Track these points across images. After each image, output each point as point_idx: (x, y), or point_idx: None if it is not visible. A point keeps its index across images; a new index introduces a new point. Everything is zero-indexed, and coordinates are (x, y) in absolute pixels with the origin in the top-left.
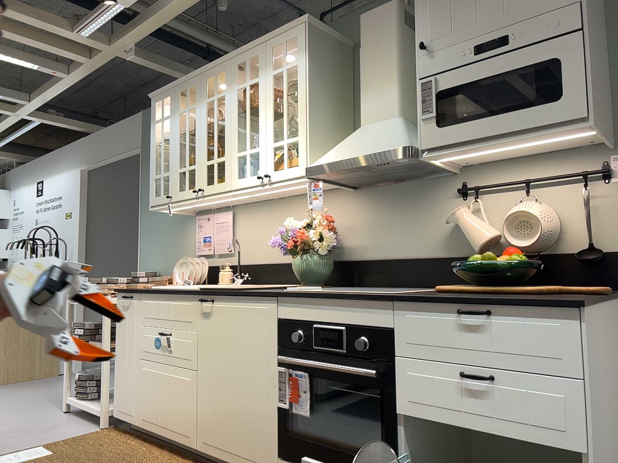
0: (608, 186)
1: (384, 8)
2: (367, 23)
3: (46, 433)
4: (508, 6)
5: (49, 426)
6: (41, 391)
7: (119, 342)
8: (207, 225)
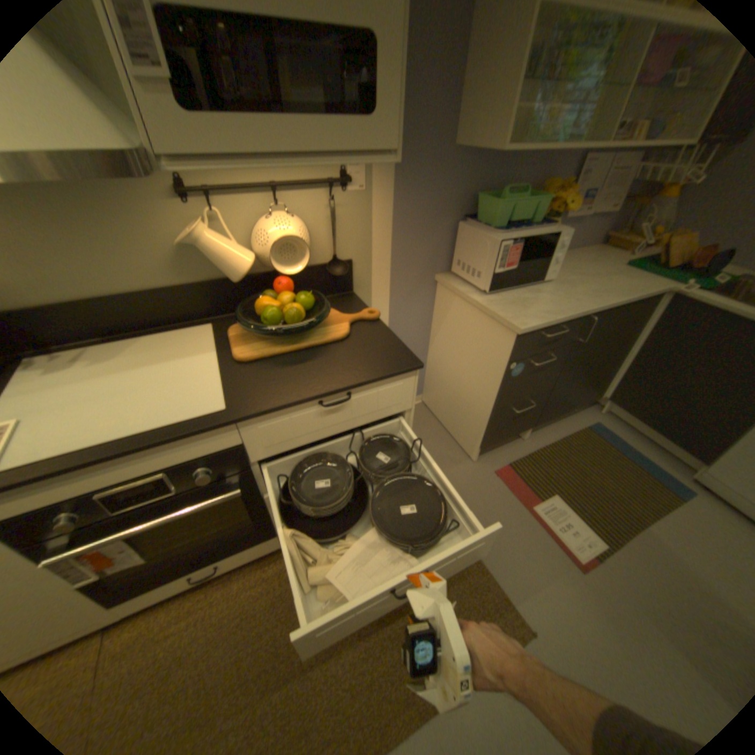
0: (346, 194)
1: None
2: None
3: None
4: None
5: None
6: None
7: None
8: None
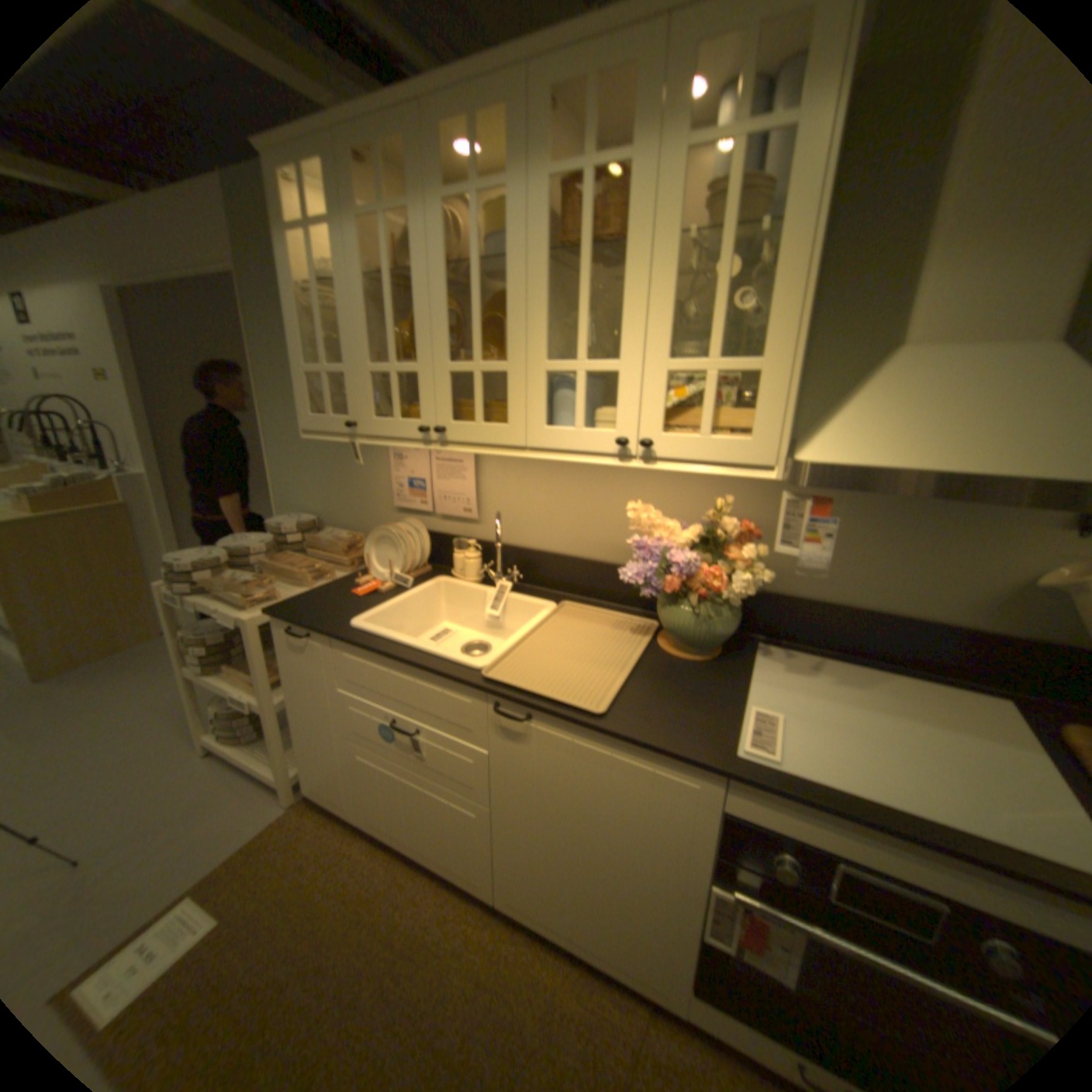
0: None
1: None
2: None
3: (186, 838)
4: None
5: (186, 809)
6: (142, 689)
7: (293, 697)
8: (415, 457)
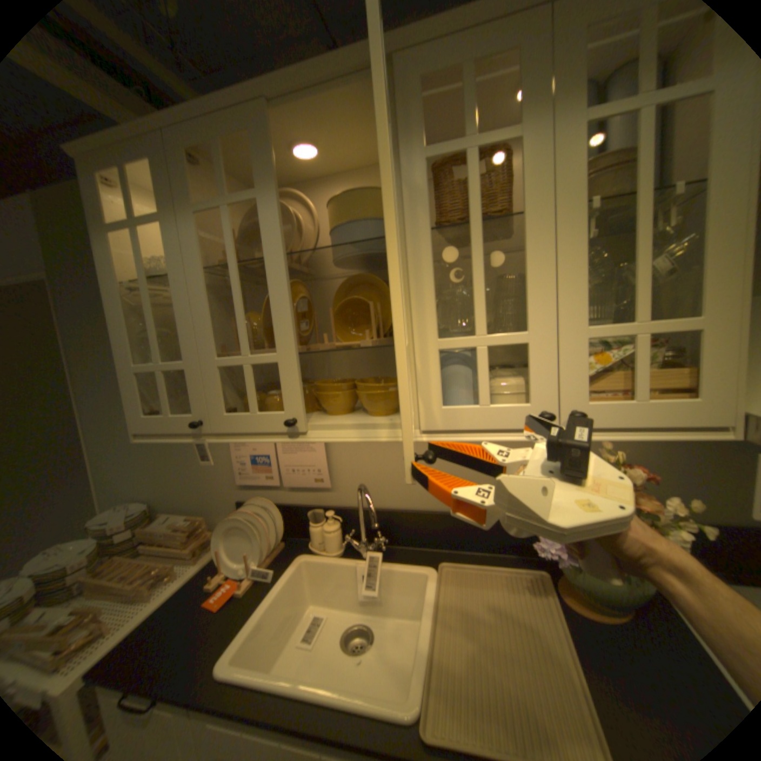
0: None
1: None
2: None
3: None
4: None
5: None
6: None
7: None
8: None
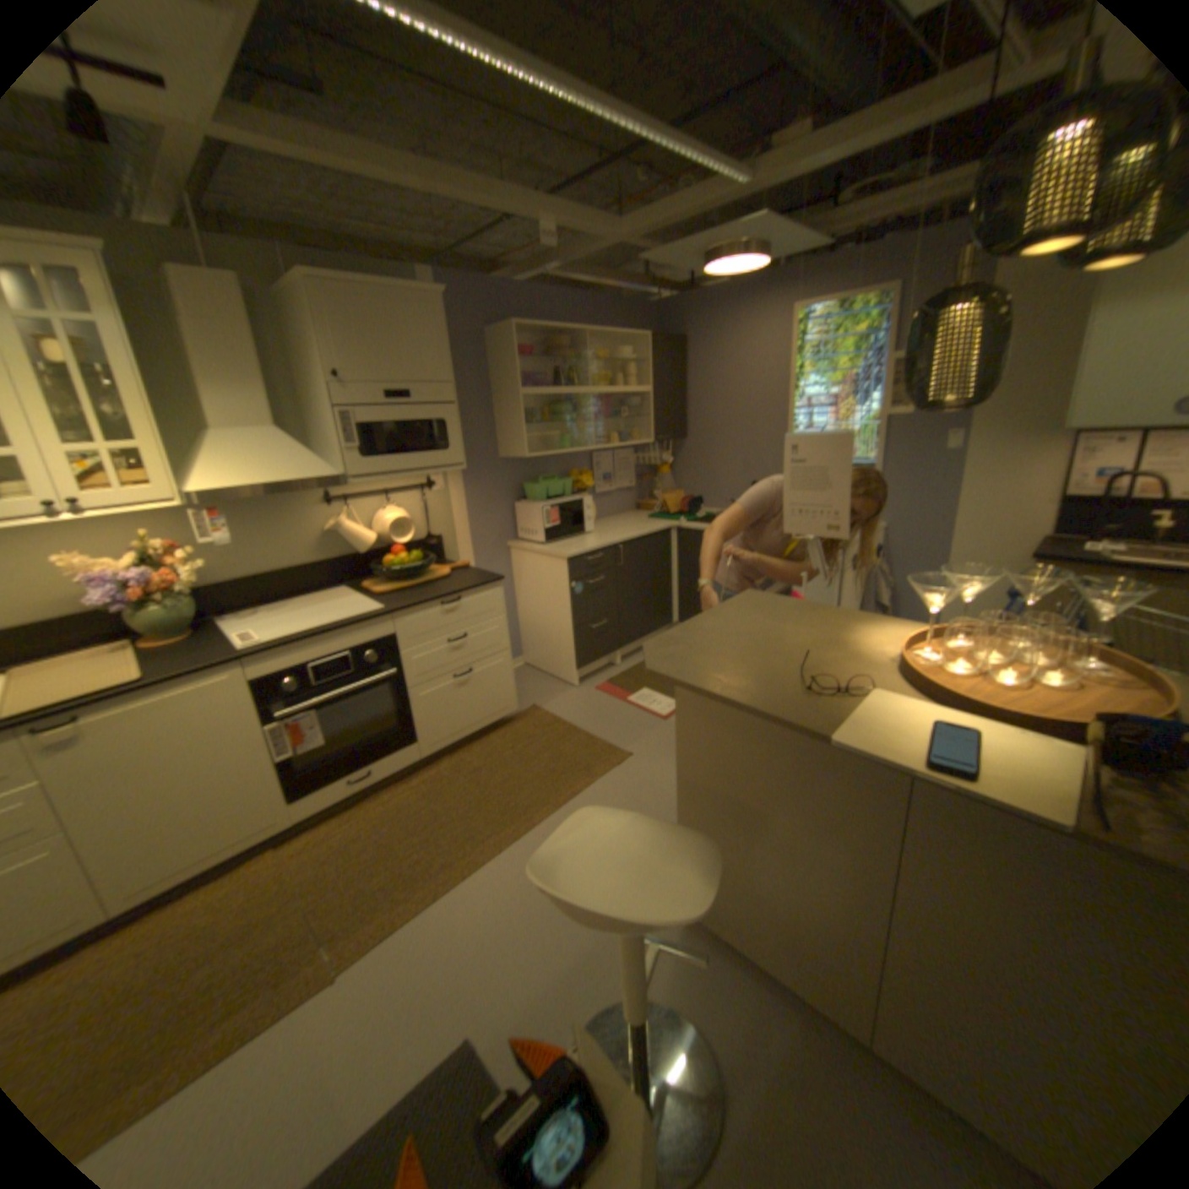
0: (433, 493)
1: (221, 275)
2: (191, 282)
3: None
4: (410, 365)
5: None
6: None
7: None
8: None
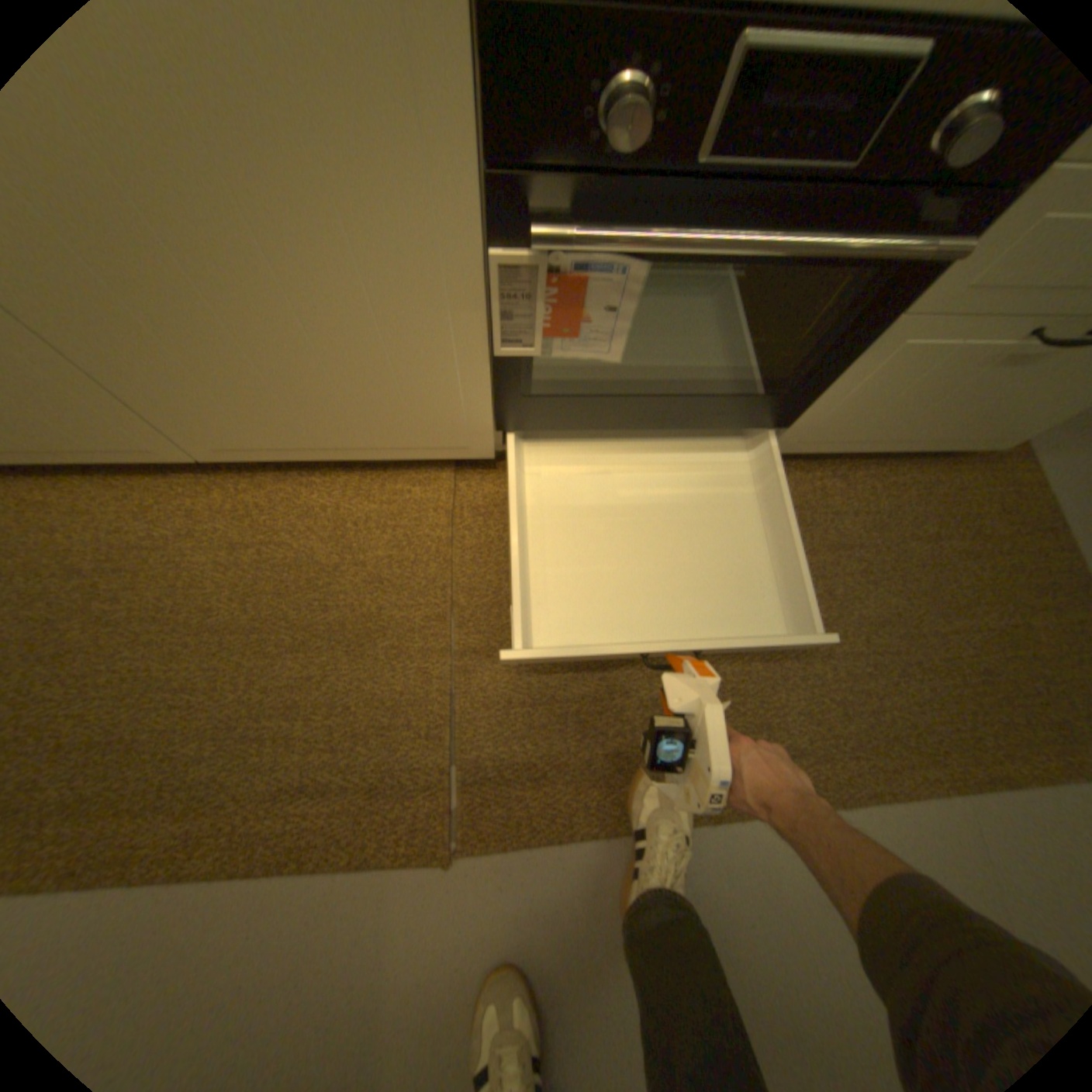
0: None
1: None
2: None
3: None
4: None
5: None
6: None
7: None
8: None
